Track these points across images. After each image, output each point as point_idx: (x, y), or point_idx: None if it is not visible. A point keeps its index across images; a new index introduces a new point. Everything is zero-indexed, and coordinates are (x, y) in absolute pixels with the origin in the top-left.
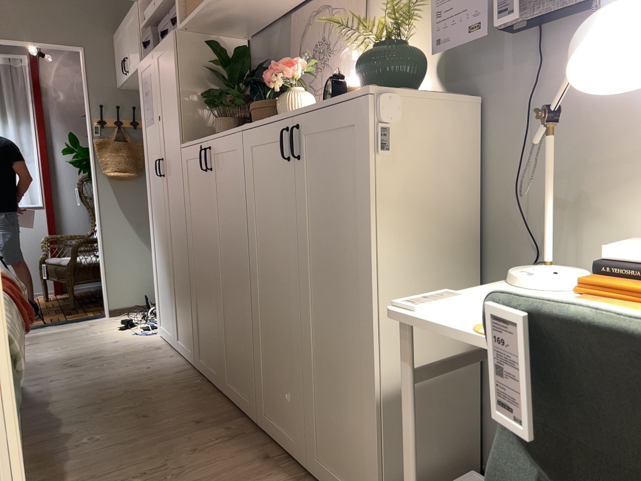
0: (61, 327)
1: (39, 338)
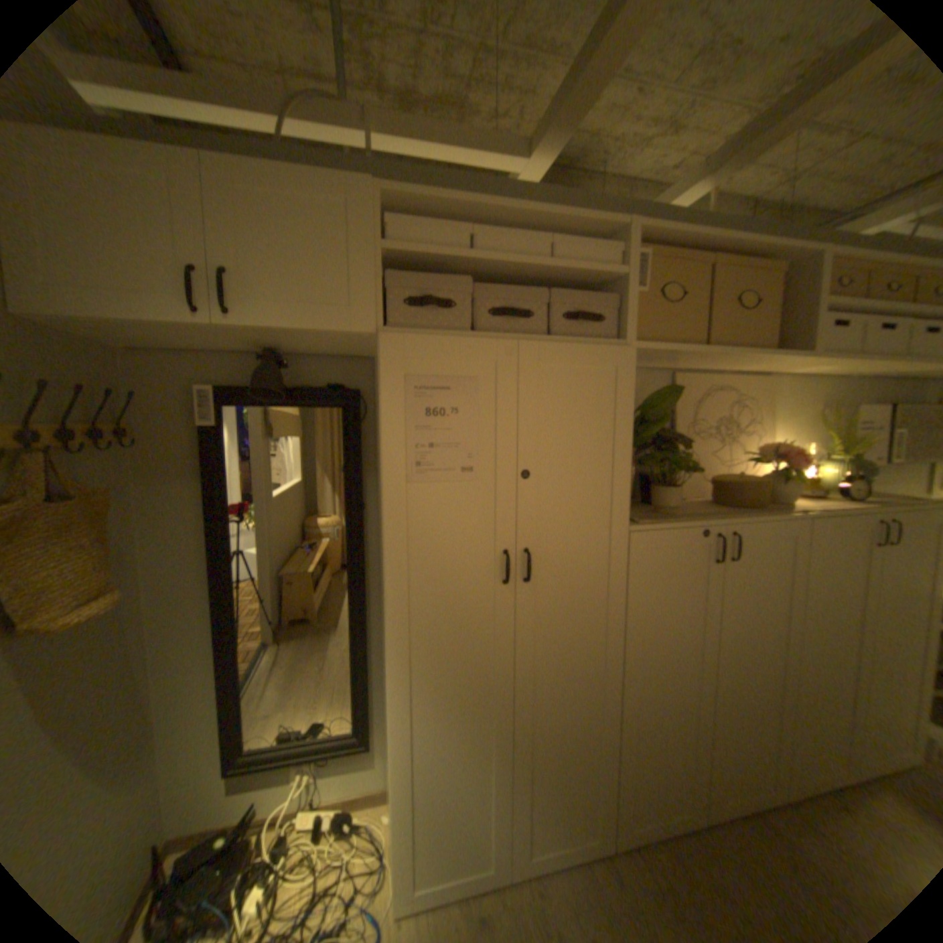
0: None
1: None
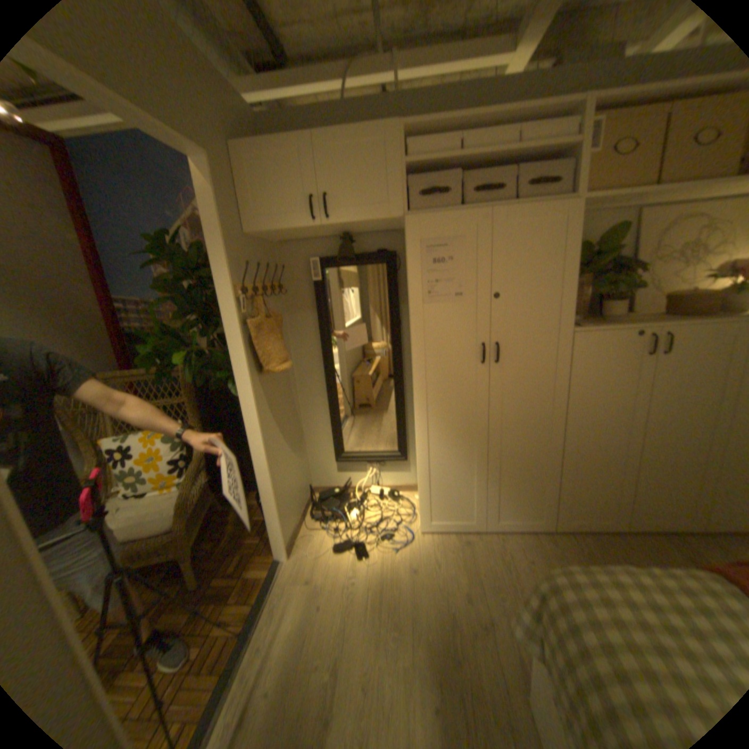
0: (273, 620)
1: (307, 657)
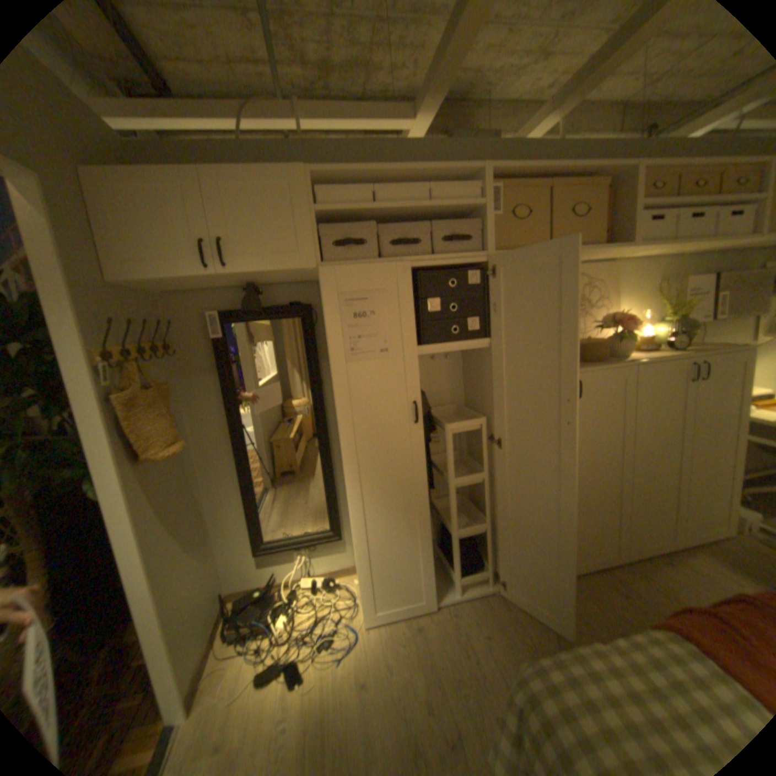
0: None
1: None
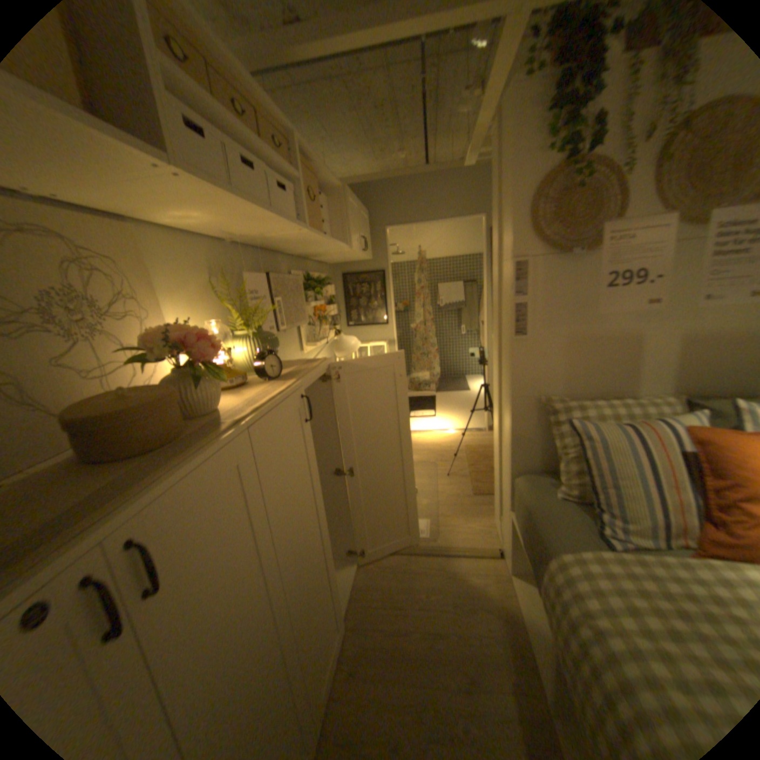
0: None
1: None
